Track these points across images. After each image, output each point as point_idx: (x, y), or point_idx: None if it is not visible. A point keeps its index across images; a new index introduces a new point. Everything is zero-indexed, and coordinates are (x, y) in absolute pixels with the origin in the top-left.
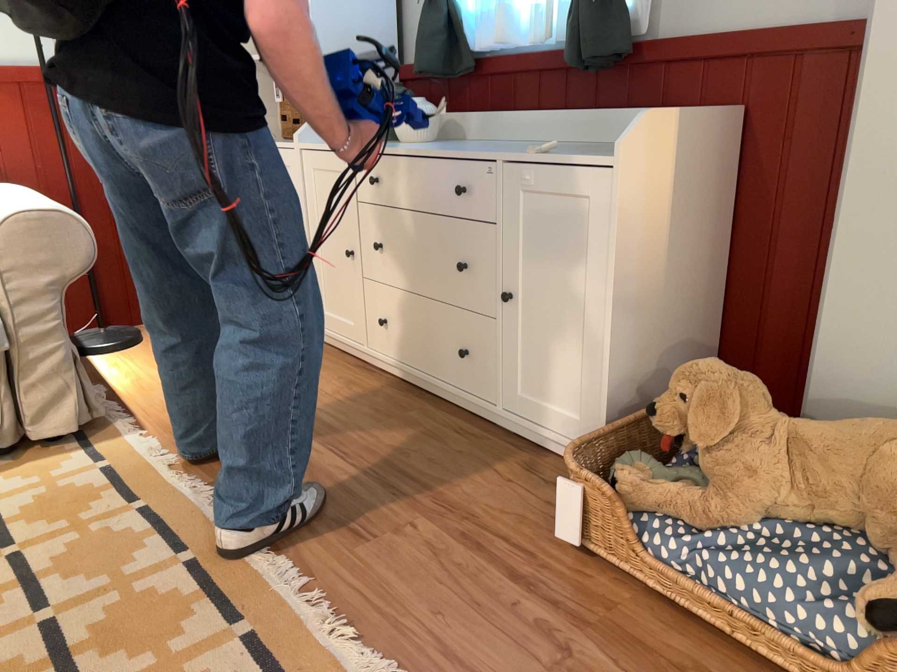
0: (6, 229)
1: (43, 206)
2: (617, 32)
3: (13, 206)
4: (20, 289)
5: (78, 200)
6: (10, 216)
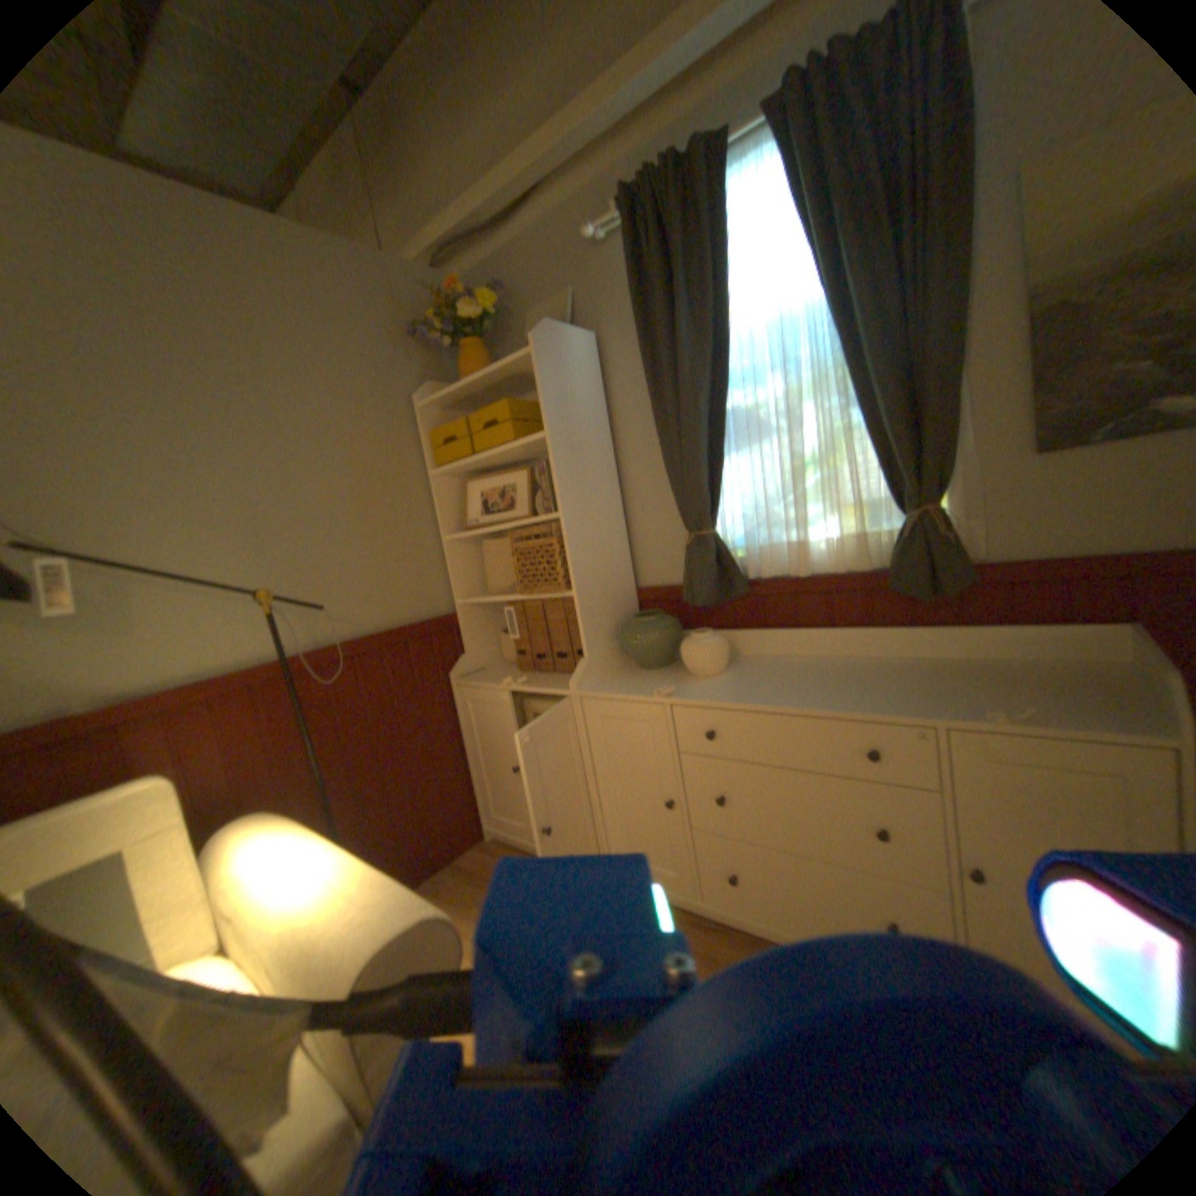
0: (359, 987)
1: (389, 914)
2: (966, 558)
3: (336, 917)
4: (383, 1068)
5: (317, 792)
6: (362, 962)
